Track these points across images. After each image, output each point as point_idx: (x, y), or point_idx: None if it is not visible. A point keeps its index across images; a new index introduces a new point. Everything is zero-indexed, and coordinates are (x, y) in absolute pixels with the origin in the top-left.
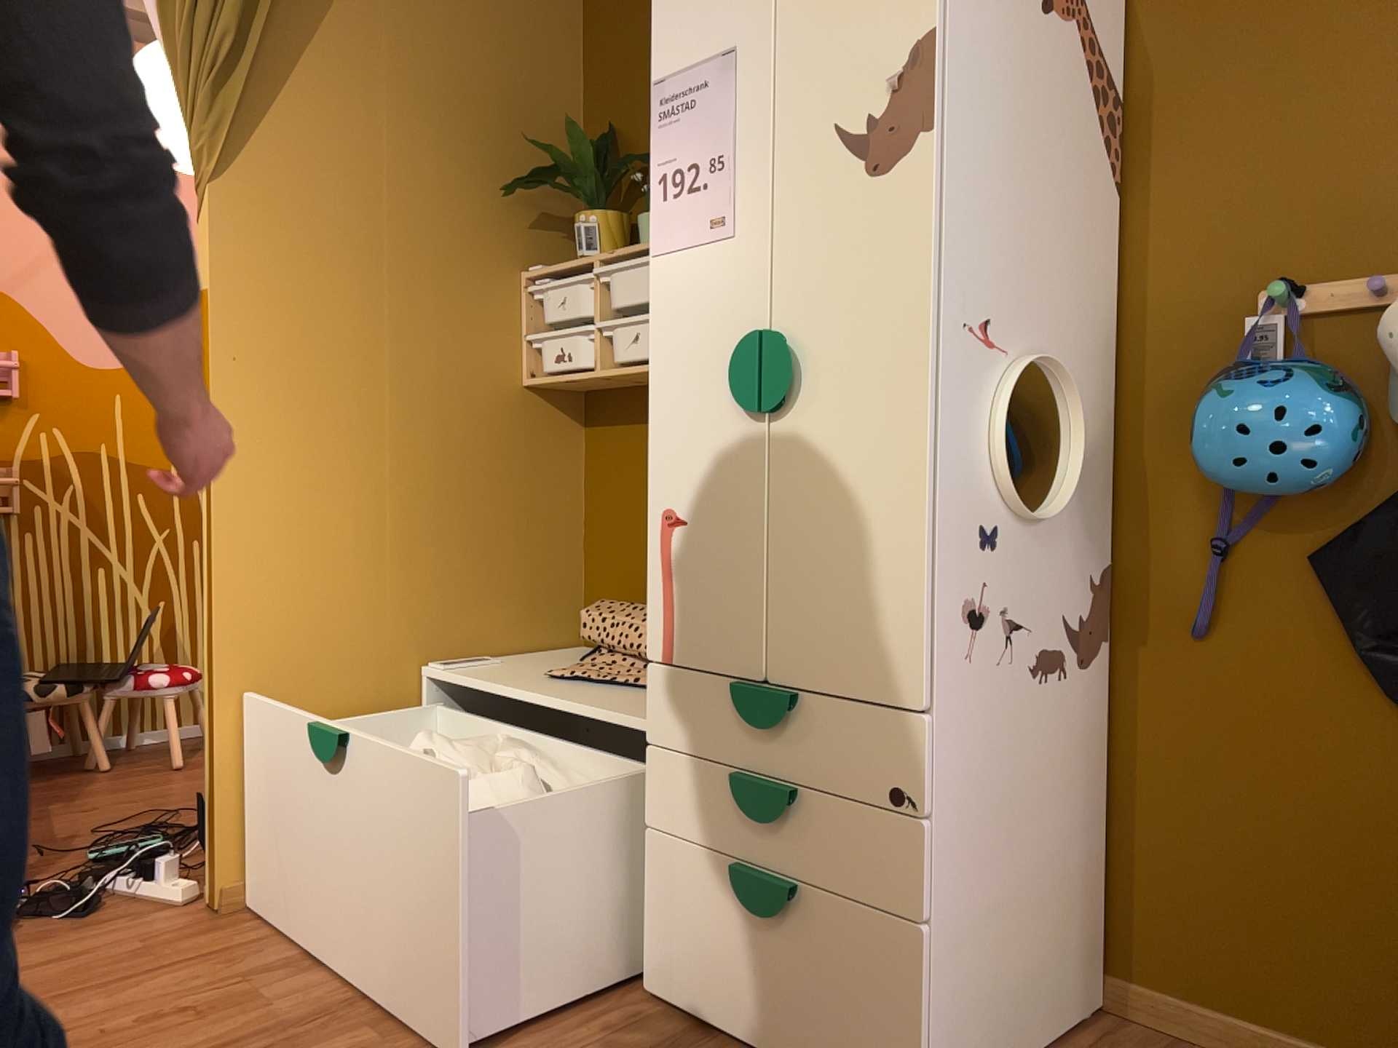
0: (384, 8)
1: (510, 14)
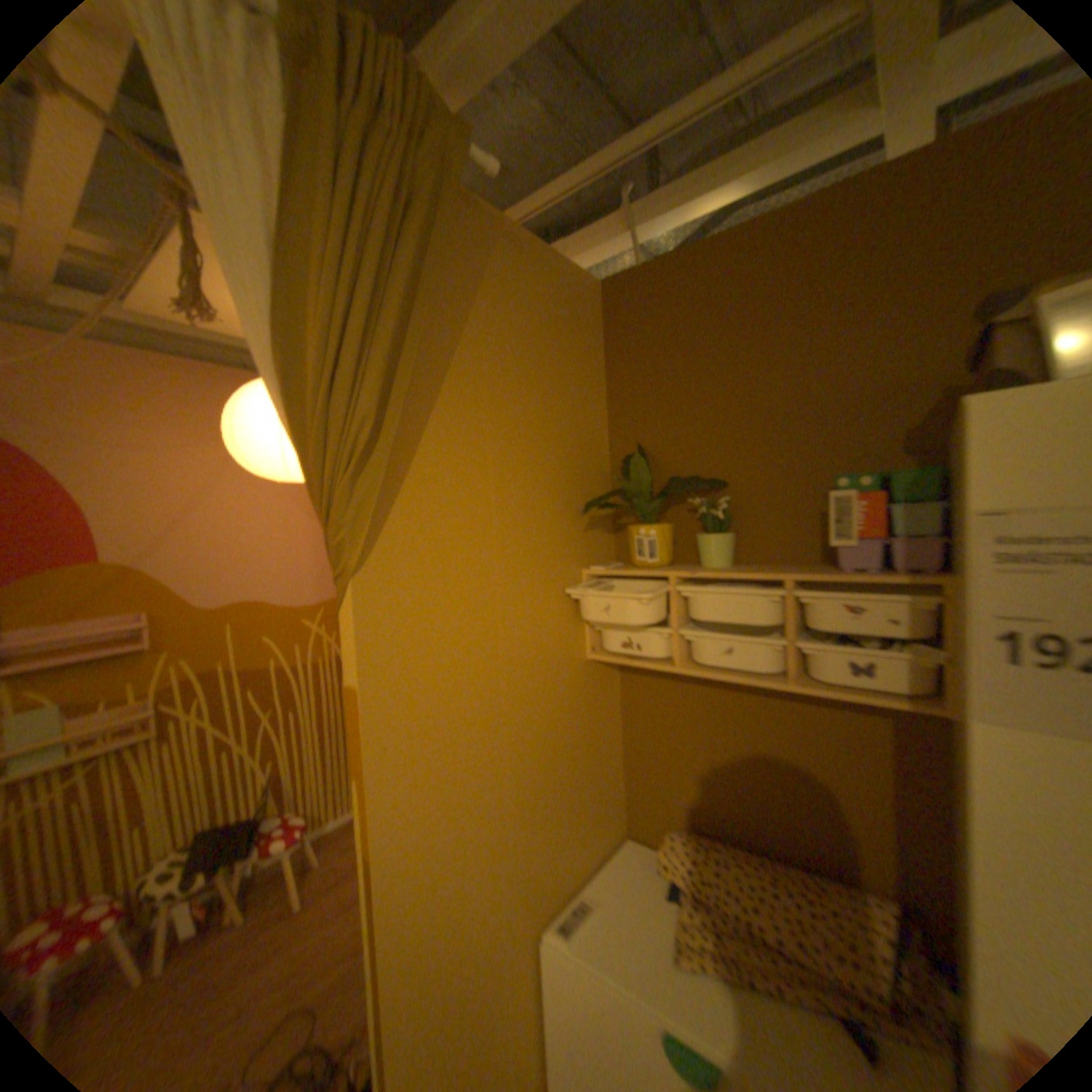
0: (483, 366)
1: (563, 359)
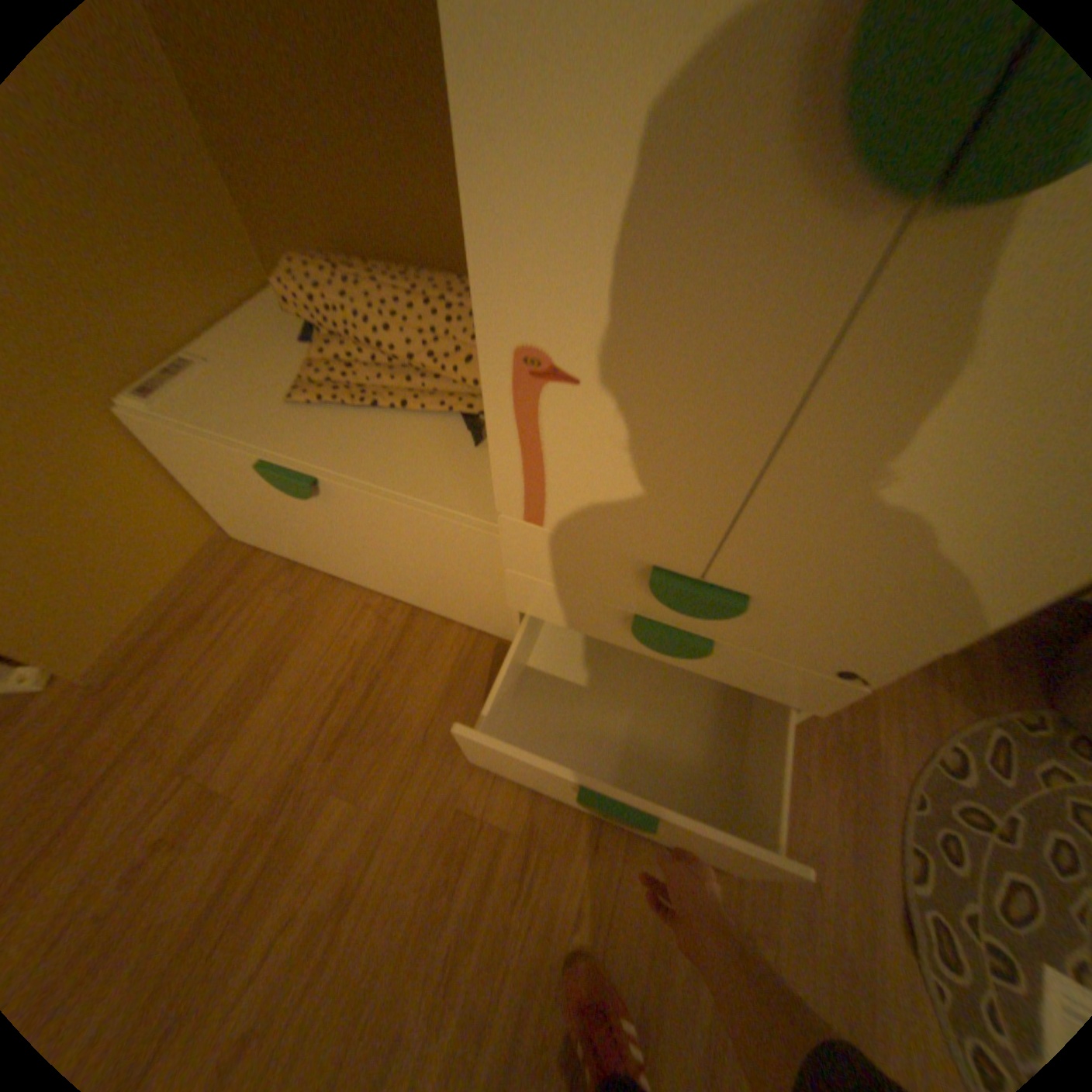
0: None
1: None
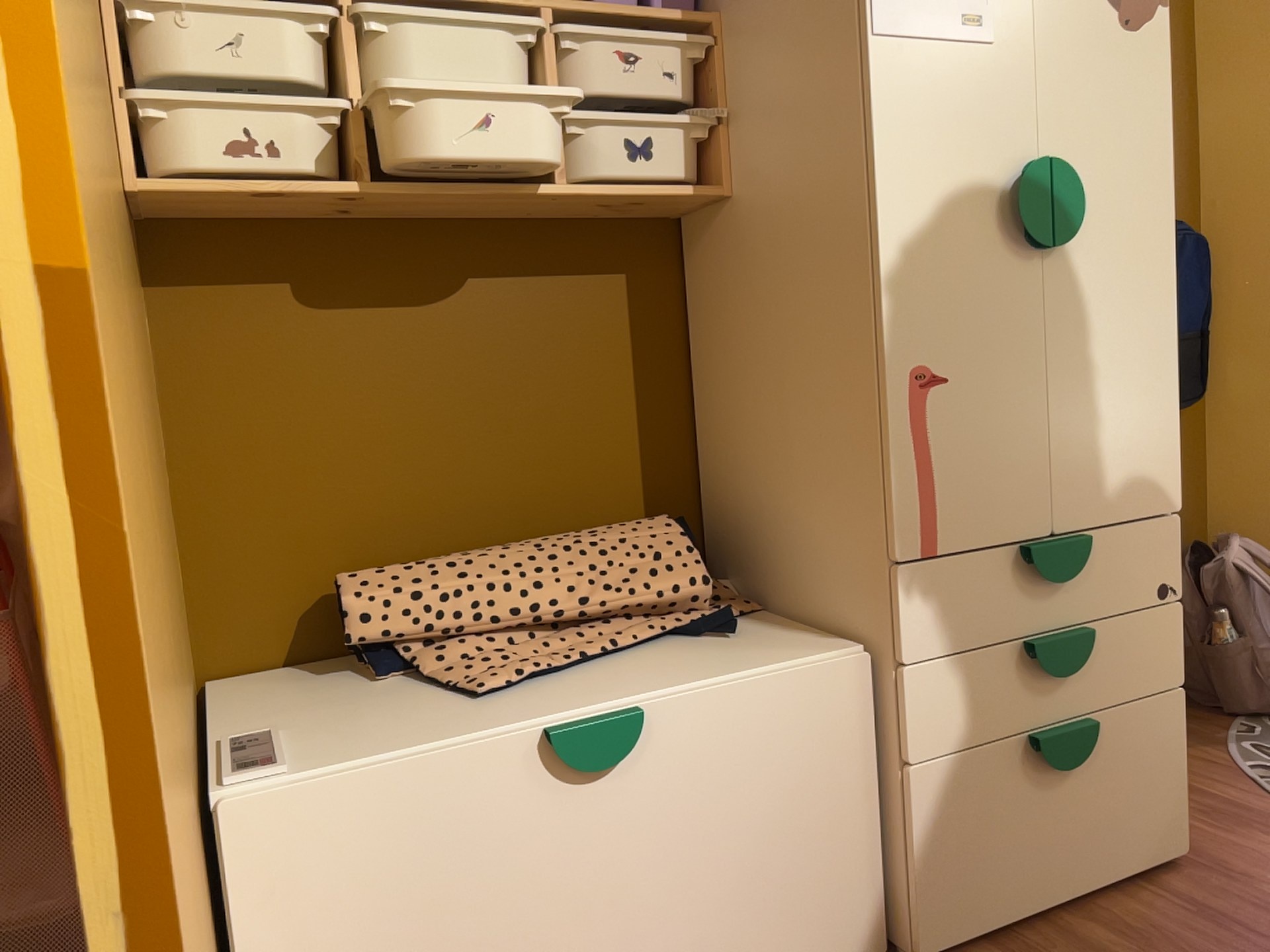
0: None
1: None
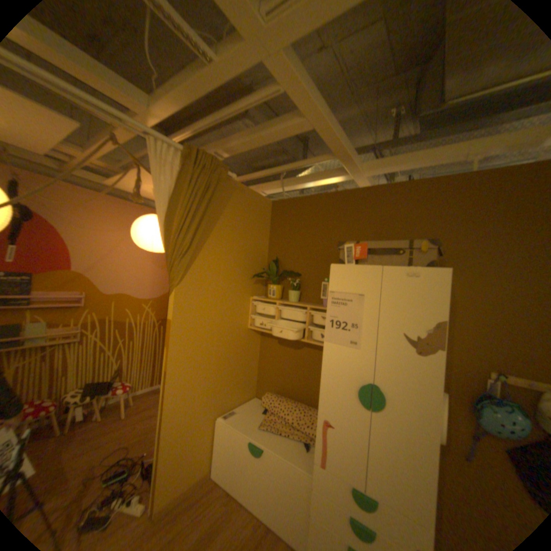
0: (225, 229)
1: (254, 227)
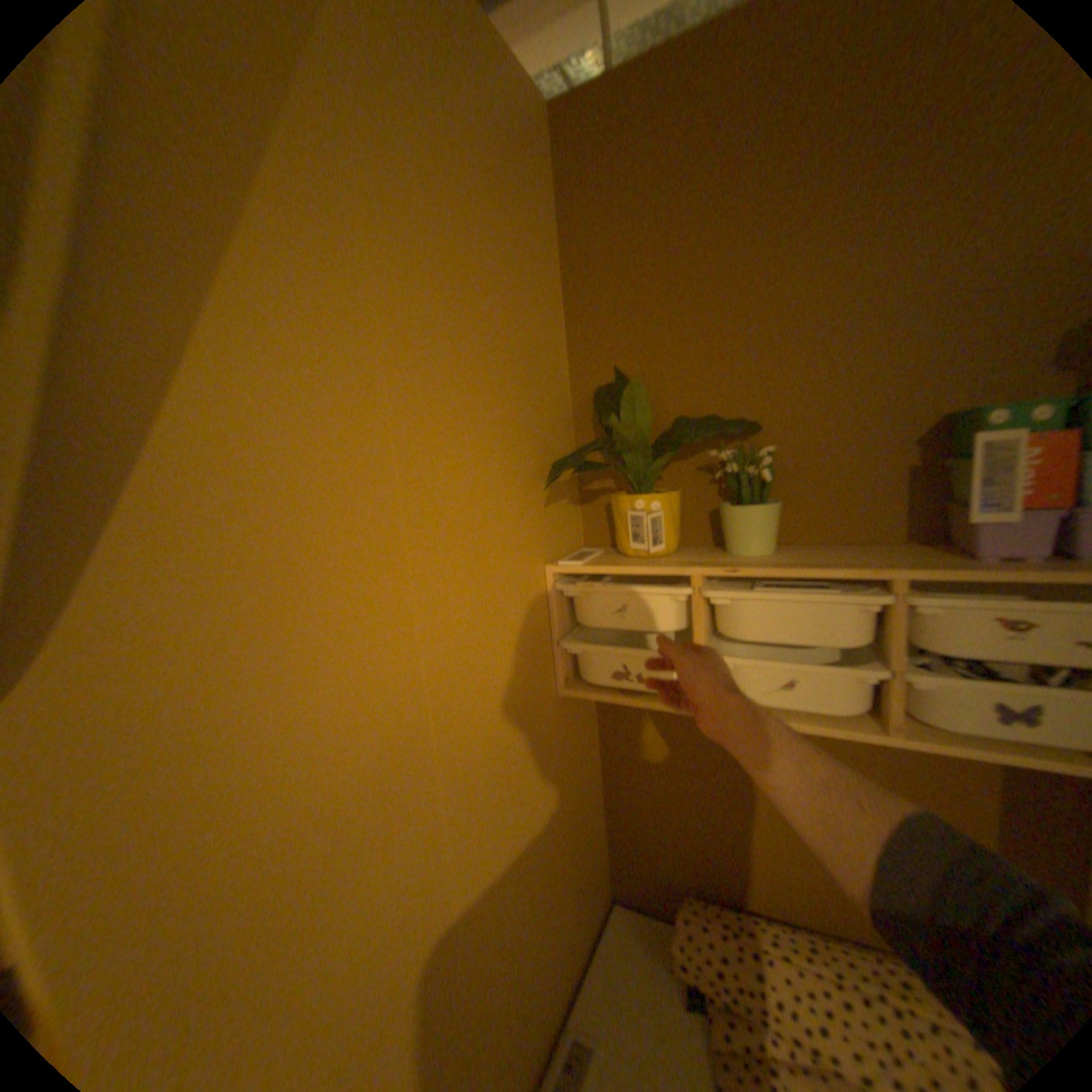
0: (354, 181)
1: (501, 216)
